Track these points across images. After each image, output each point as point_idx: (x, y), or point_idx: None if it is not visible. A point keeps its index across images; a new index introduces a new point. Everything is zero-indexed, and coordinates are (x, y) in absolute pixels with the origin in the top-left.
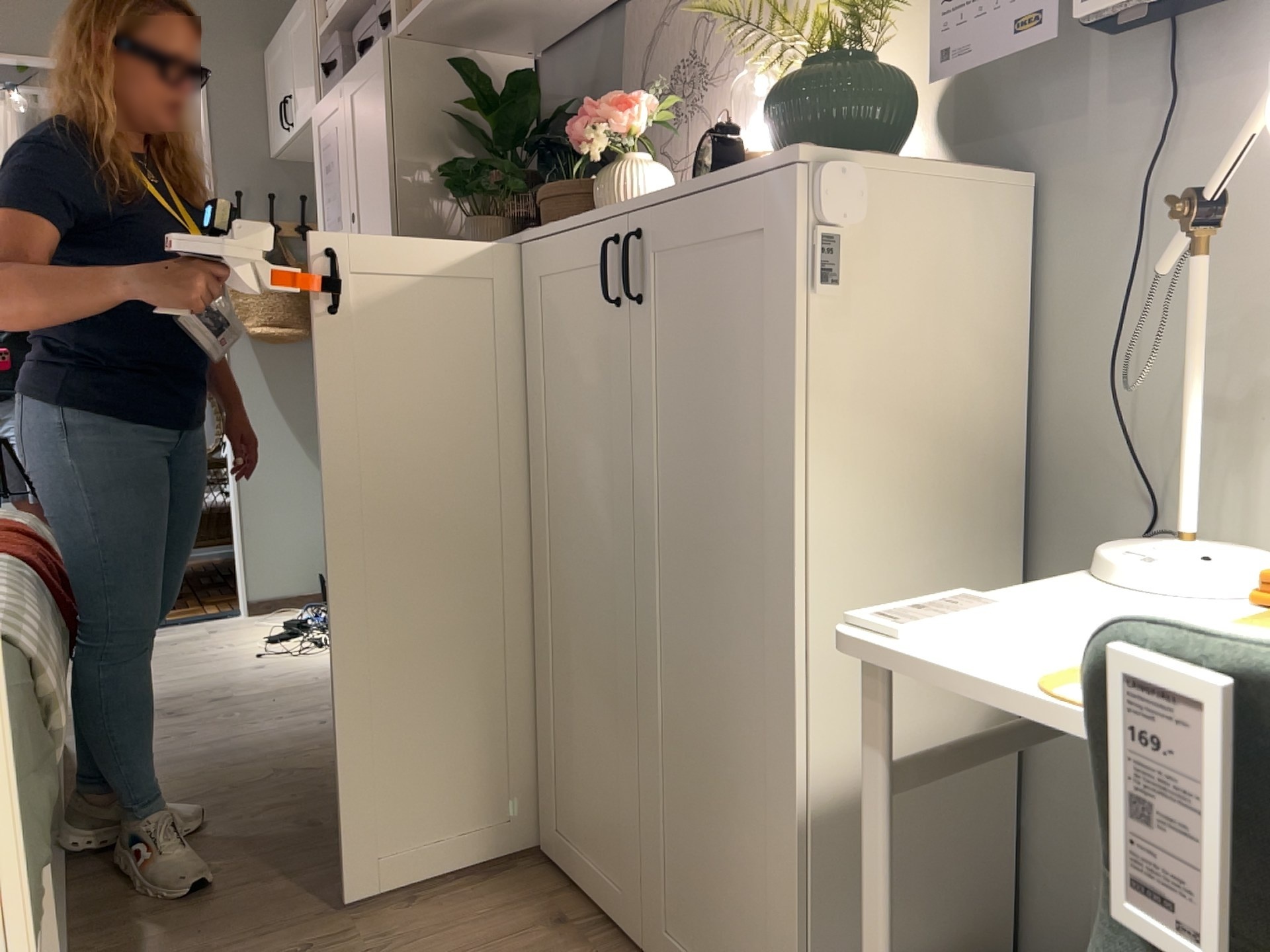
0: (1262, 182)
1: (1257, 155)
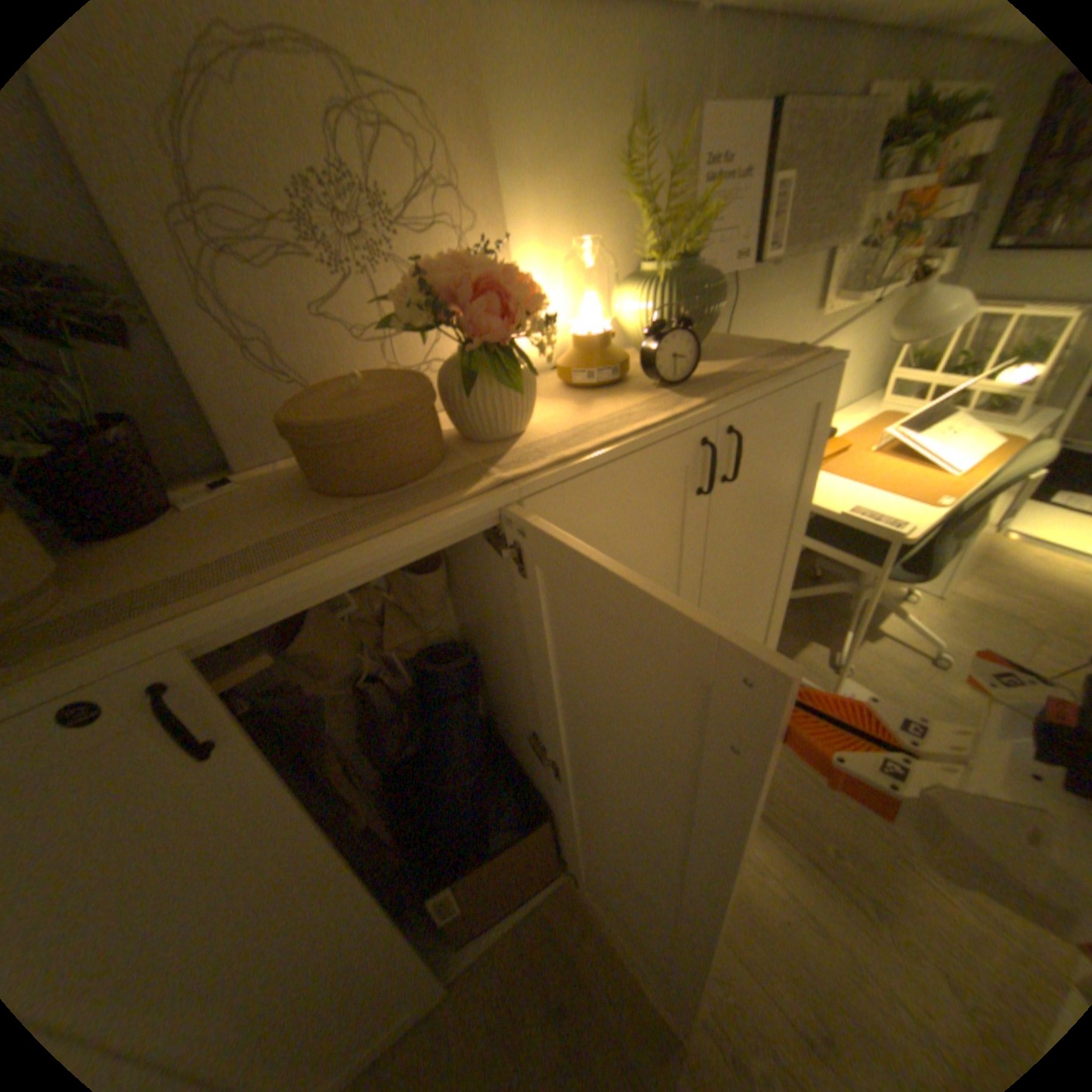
0: (746, 330)
1: (745, 319)
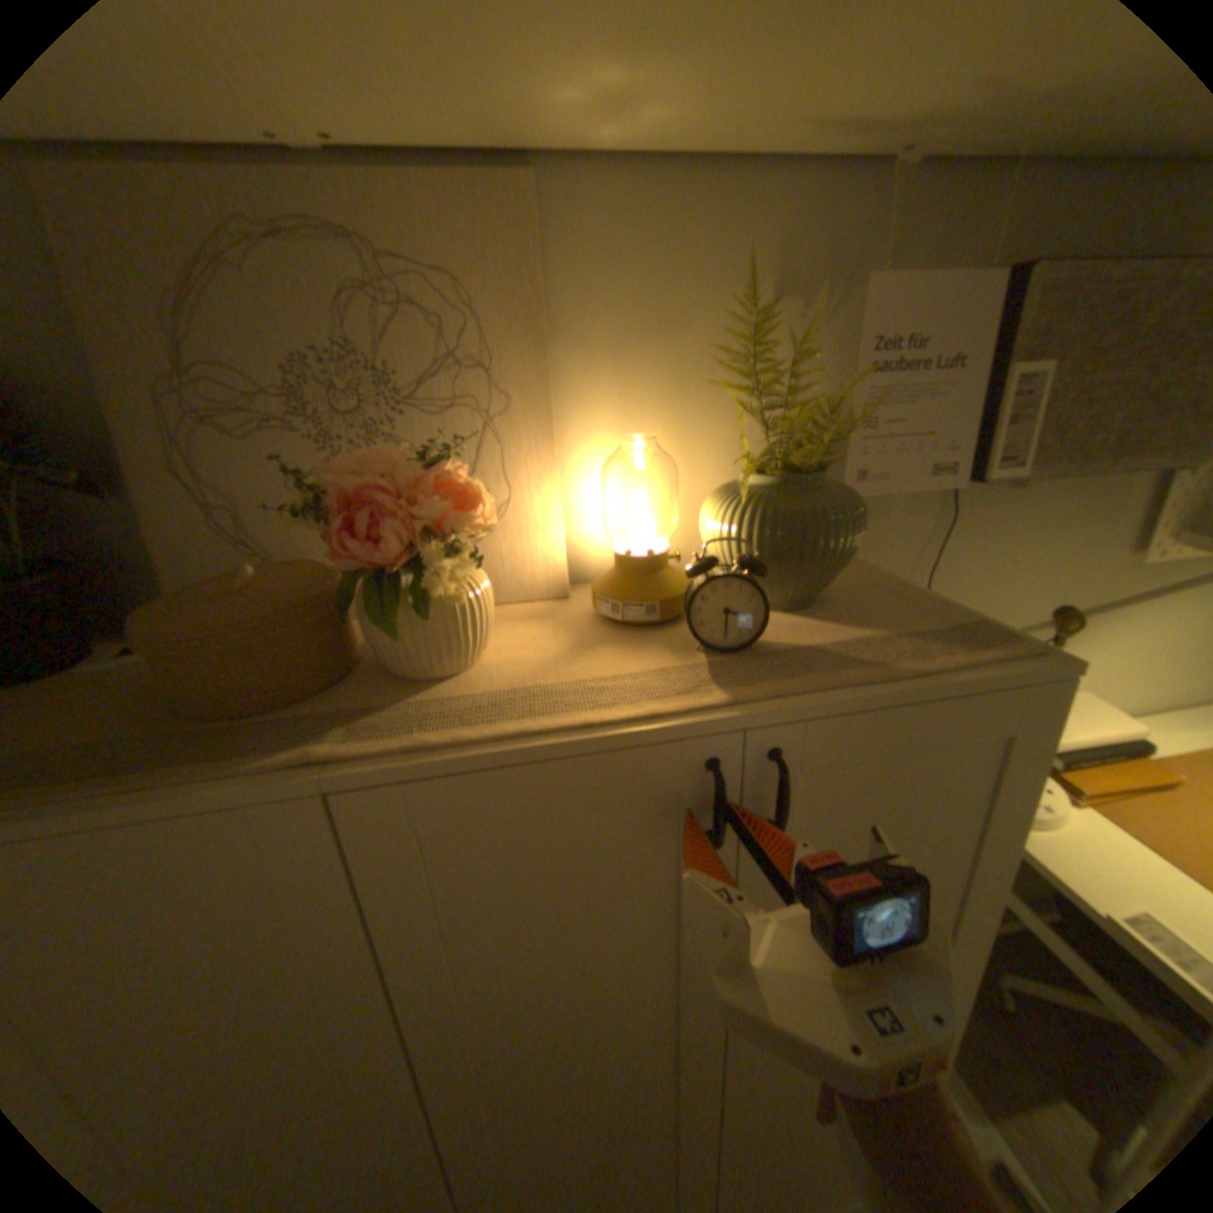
0: (975, 565)
1: (975, 550)
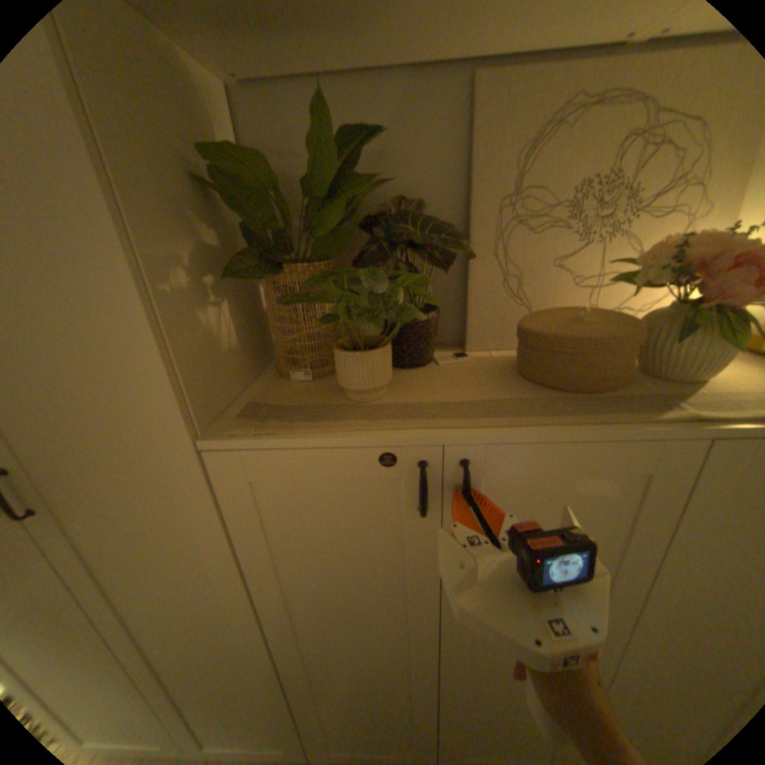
0: None
1: None
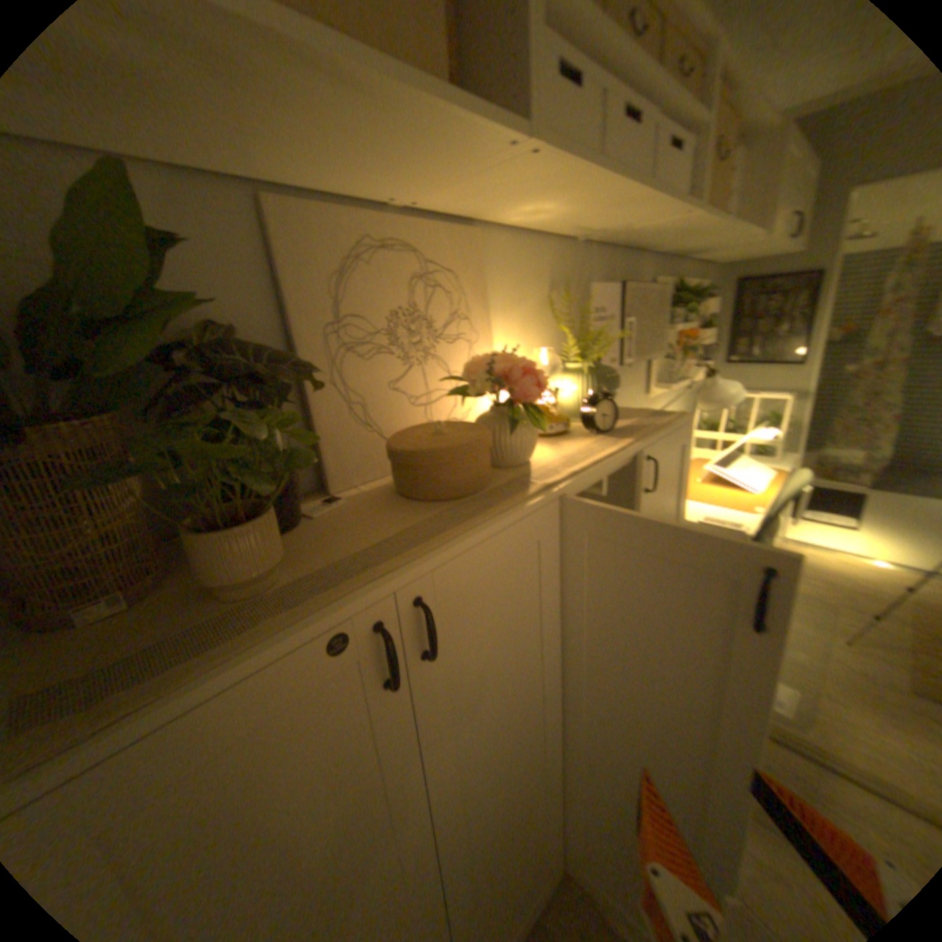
0: None
1: None
